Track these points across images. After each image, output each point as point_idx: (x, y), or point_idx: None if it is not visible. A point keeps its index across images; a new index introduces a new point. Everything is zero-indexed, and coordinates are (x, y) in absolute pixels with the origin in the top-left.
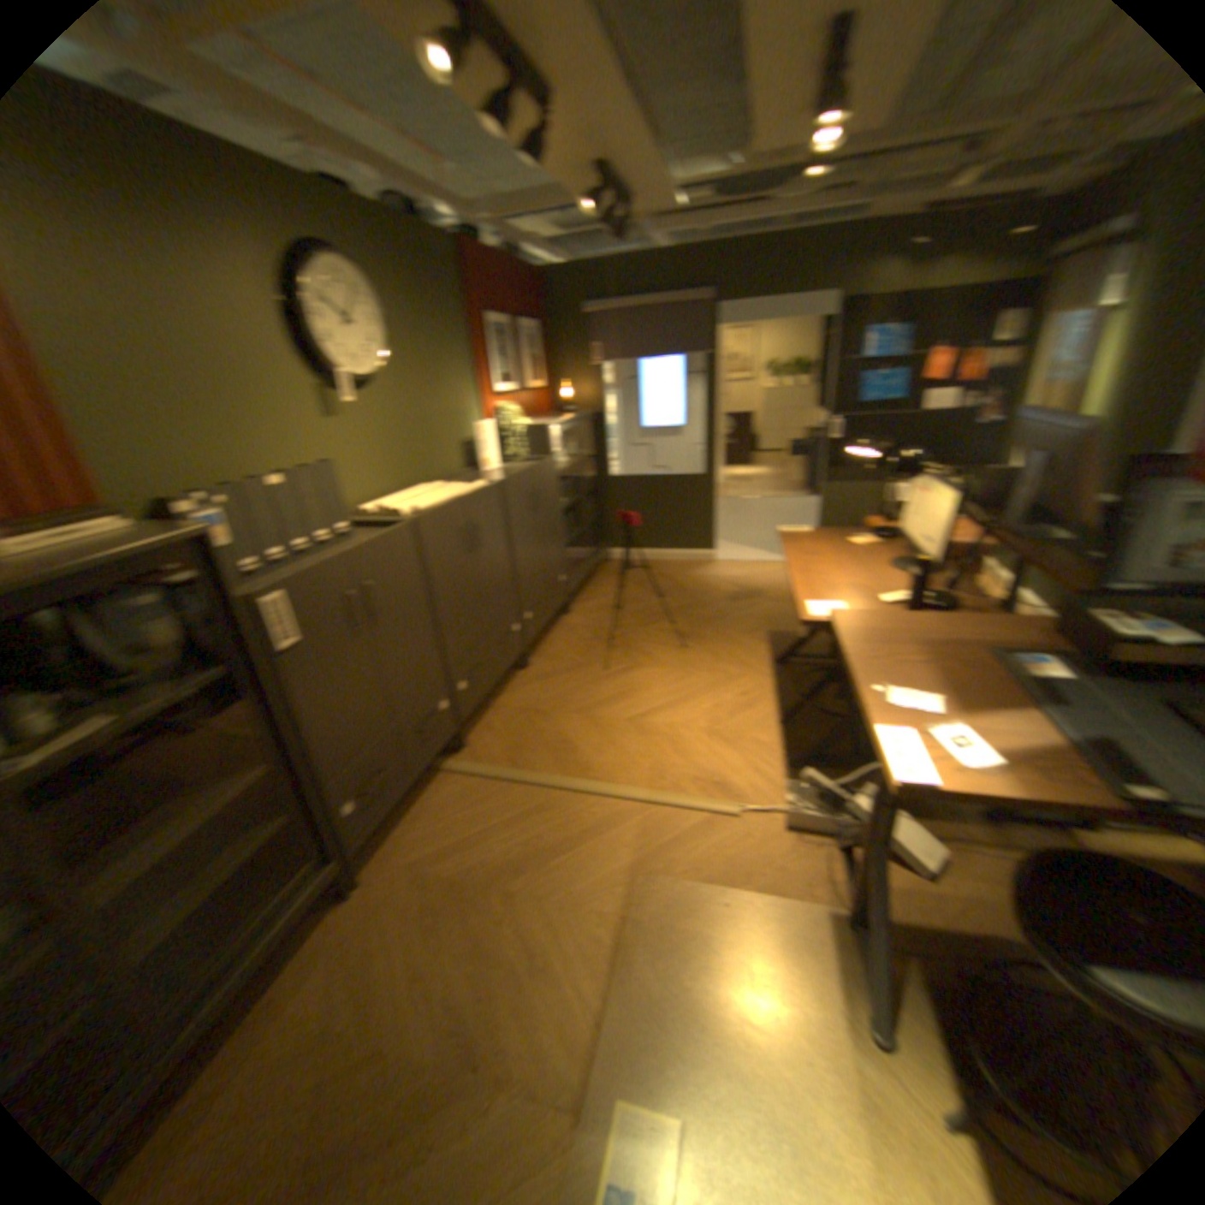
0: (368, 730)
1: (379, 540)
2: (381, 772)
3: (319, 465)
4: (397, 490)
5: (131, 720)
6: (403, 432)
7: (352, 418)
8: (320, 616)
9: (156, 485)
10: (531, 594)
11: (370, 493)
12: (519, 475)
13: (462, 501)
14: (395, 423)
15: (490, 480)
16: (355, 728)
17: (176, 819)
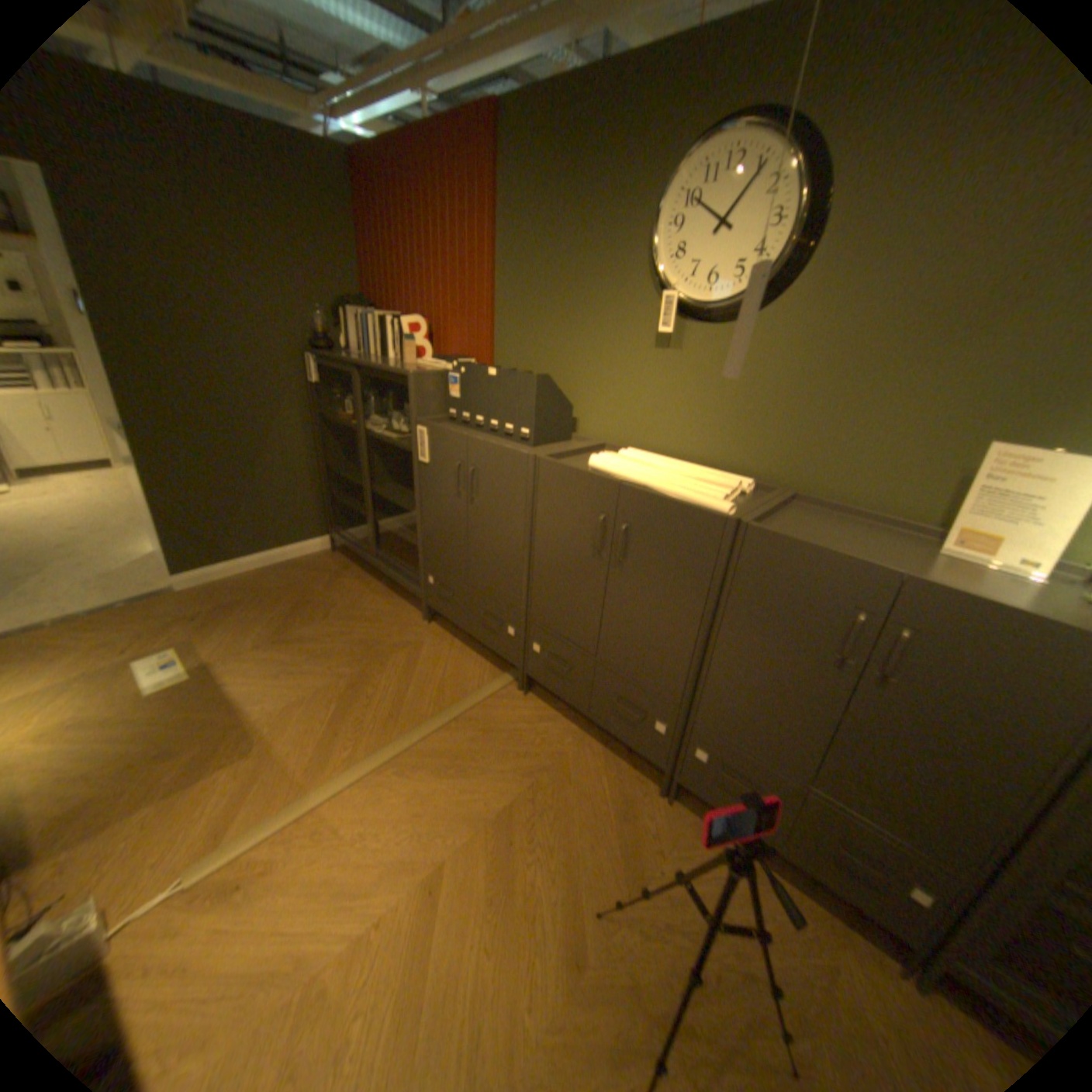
0: (455, 562)
1: (498, 449)
2: (456, 596)
3: (528, 375)
4: (732, 470)
5: (394, 442)
6: (796, 400)
7: (702, 357)
8: (446, 464)
9: (521, 363)
10: (750, 761)
11: (684, 451)
12: (846, 561)
13: (623, 489)
14: (784, 382)
15: (755, 517)
16: (449, 550)
17: (408, 499)
